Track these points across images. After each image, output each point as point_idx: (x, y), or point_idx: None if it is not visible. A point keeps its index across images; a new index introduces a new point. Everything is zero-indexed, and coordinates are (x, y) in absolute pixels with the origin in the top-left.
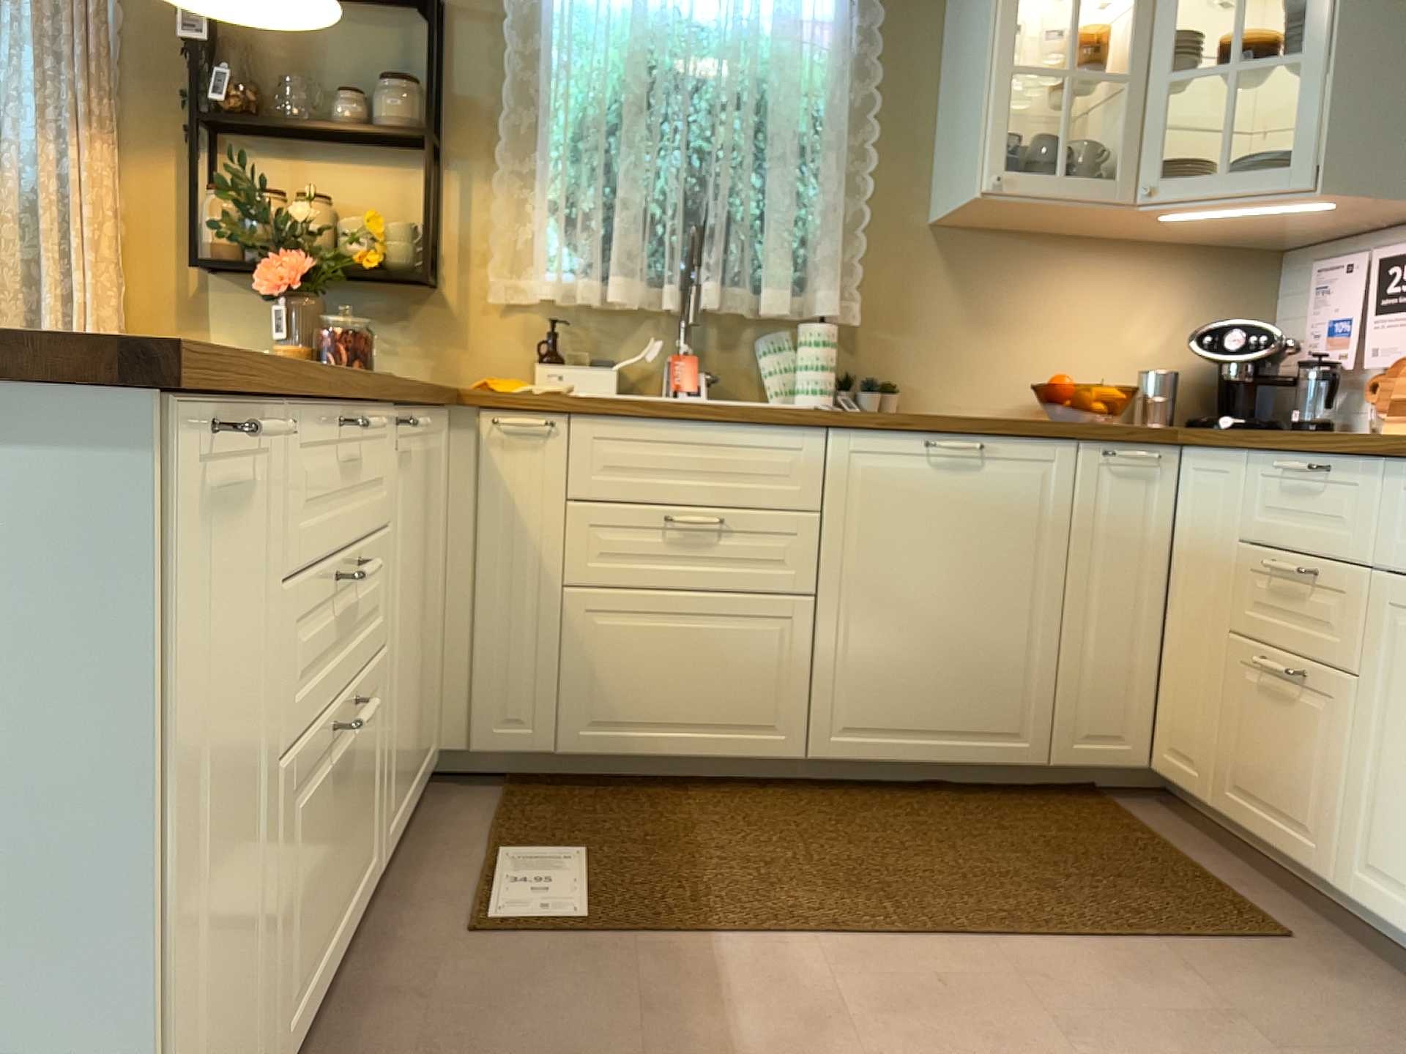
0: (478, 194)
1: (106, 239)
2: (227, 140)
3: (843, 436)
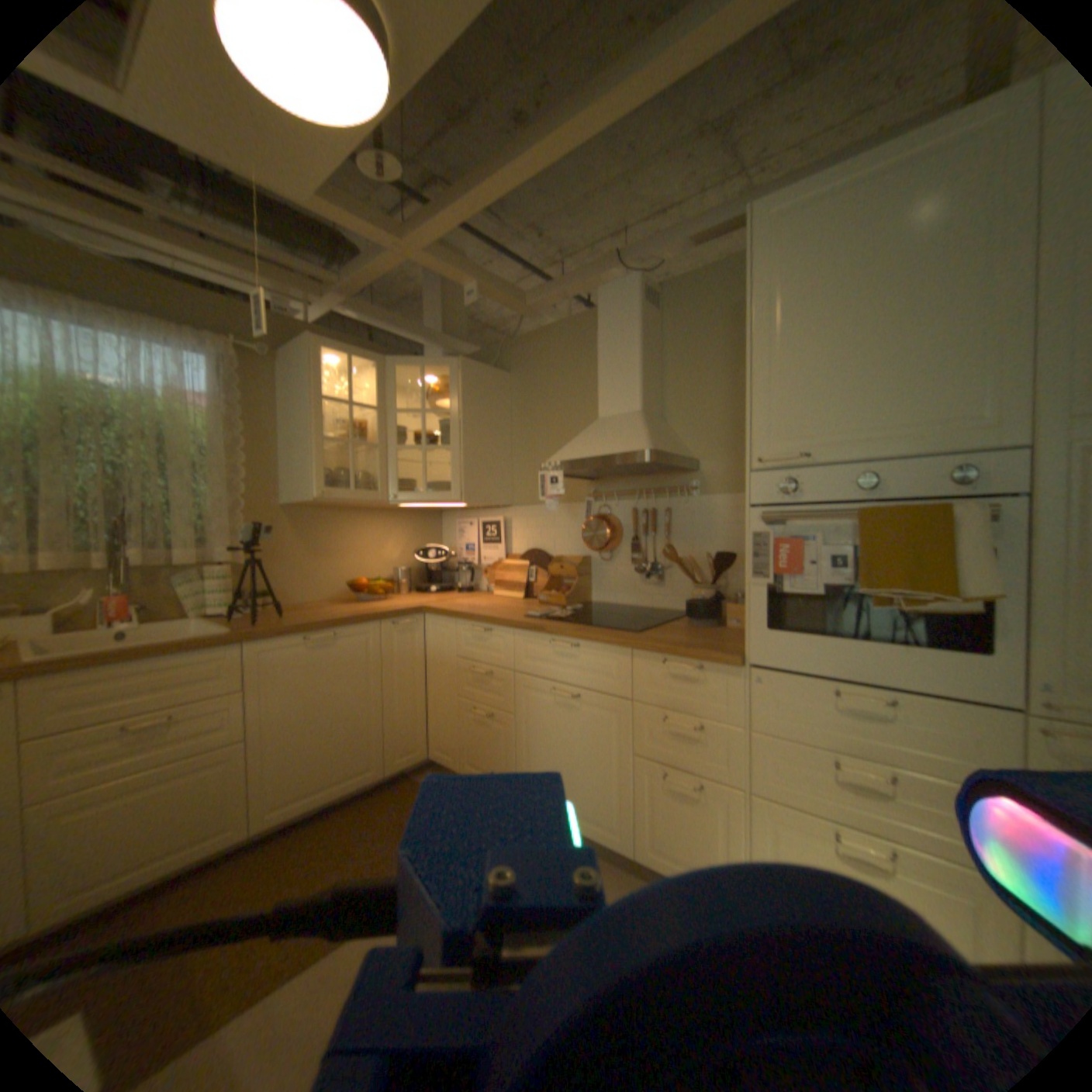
0: None
1: None
2: None
3: (249, 648)
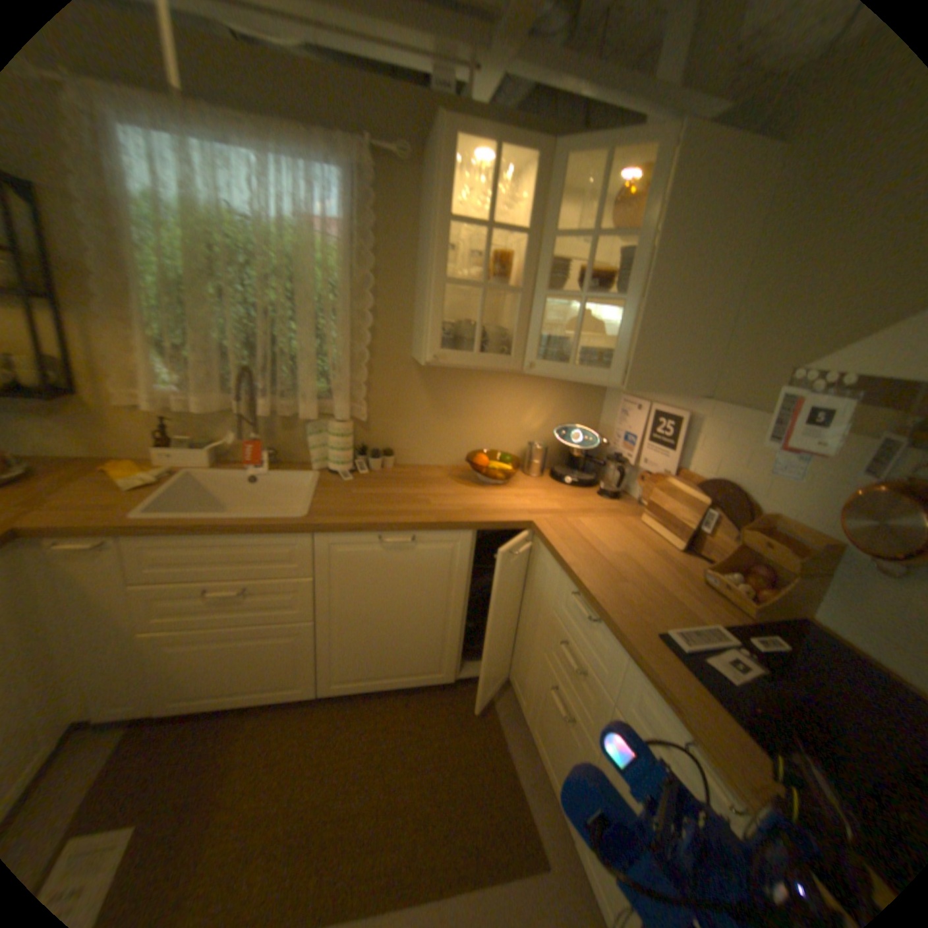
0: (89, 330)
1: None
2: None
3: (321, 537)
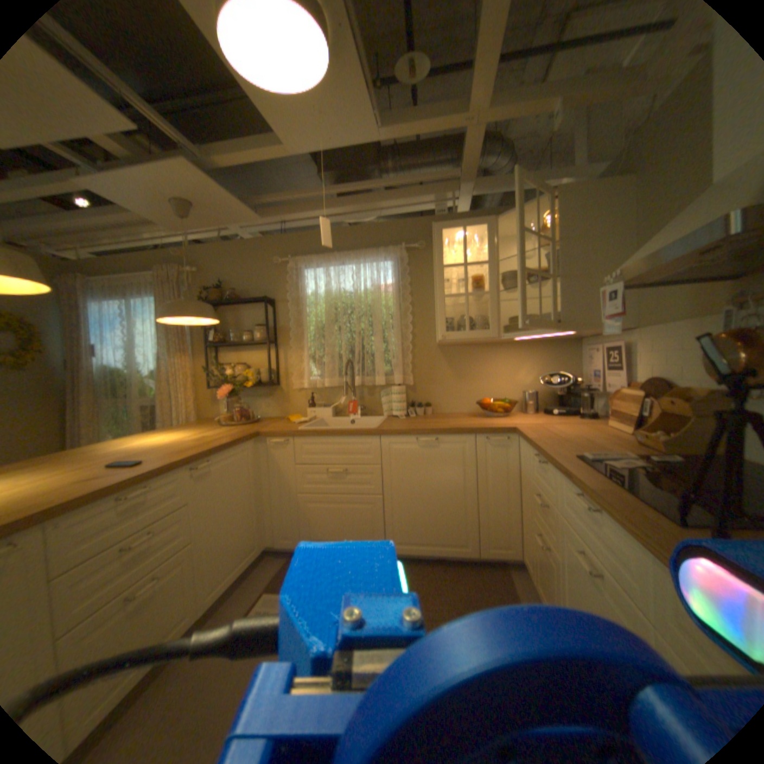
0: (288, 355)
1: (186, 382)
2: (218, 348)
3: (384, 437)
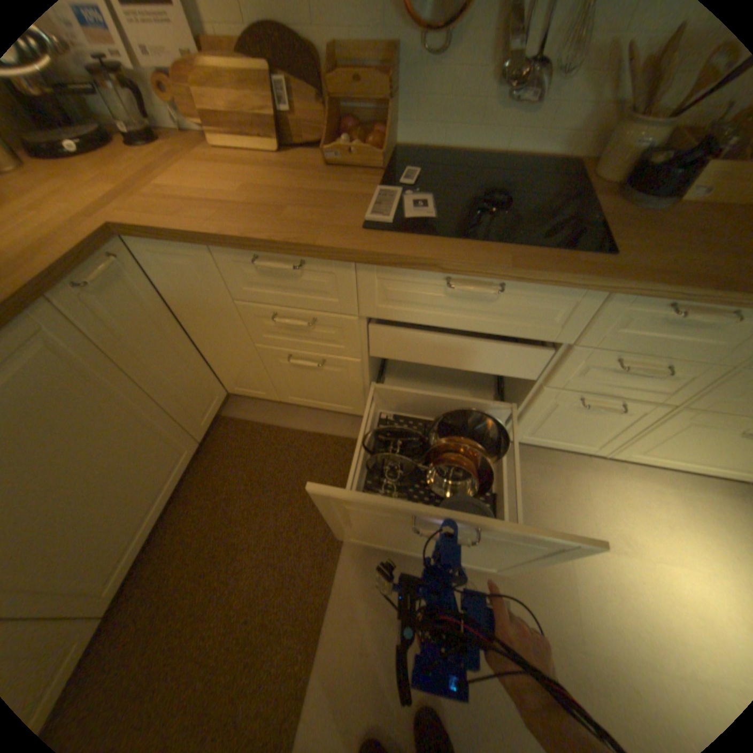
0: None
1: None
2: None
3: None
